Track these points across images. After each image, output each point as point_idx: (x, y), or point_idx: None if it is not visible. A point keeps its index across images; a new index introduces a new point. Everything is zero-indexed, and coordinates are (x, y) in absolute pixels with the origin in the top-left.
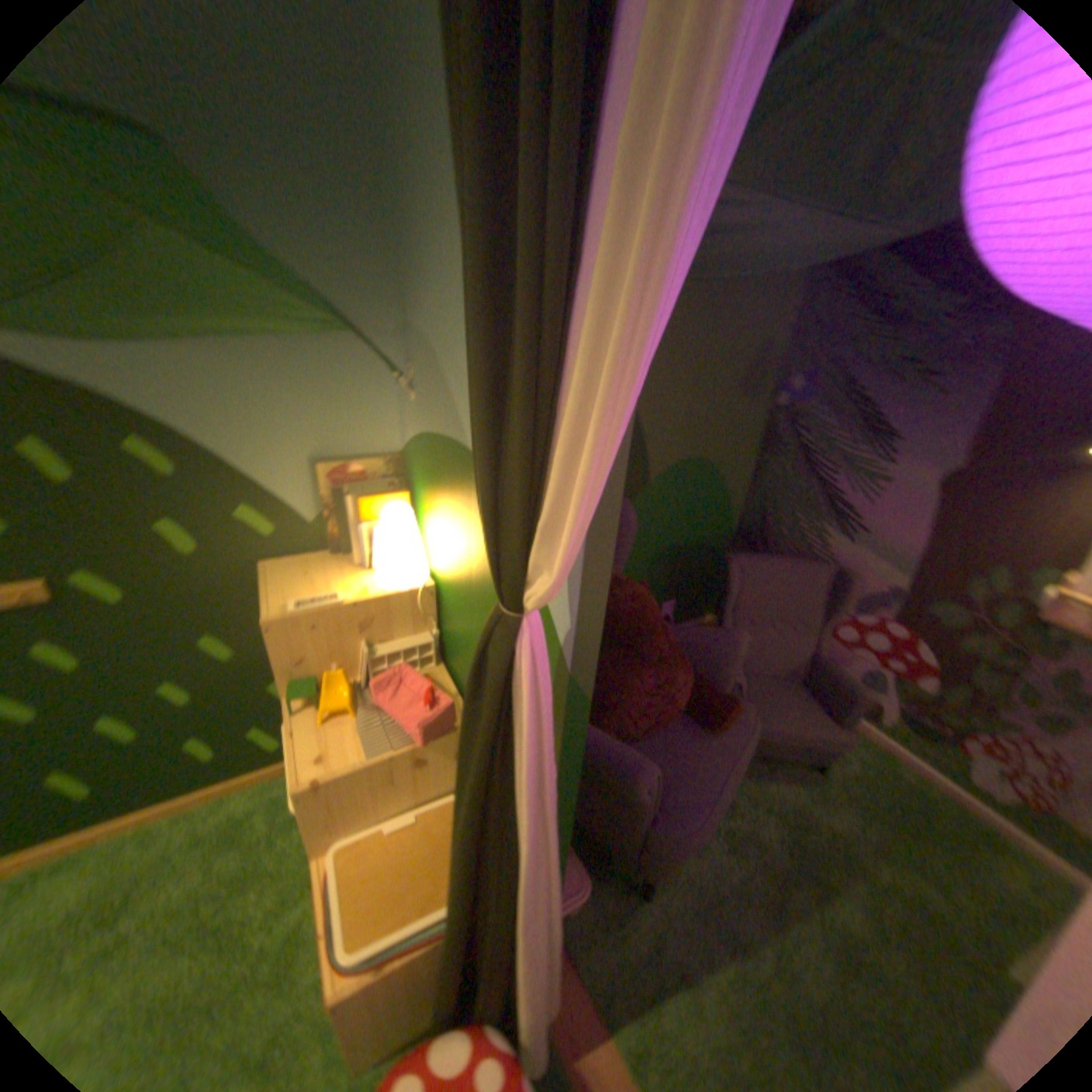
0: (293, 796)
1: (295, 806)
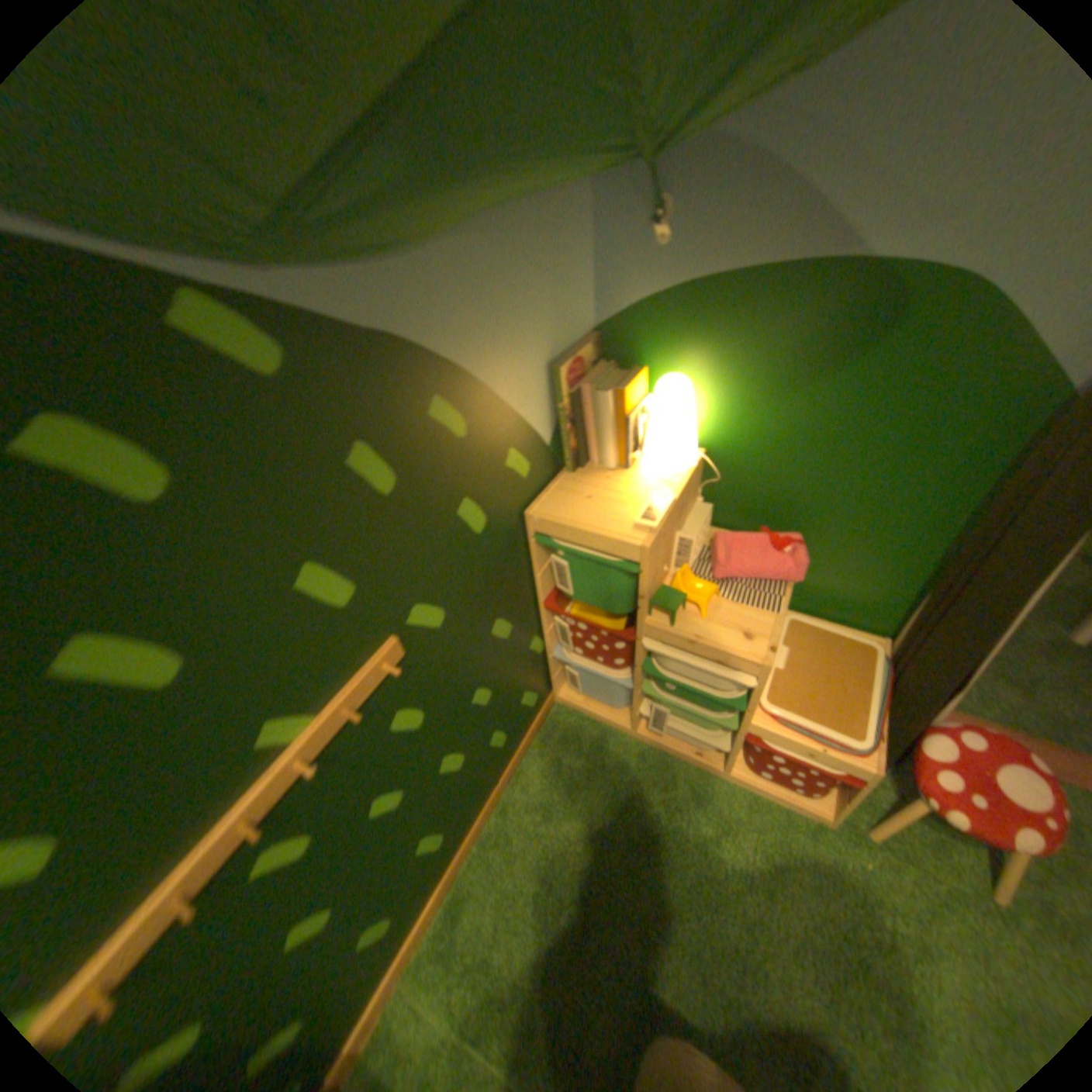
0: (768, 666)
1: (765, 674)
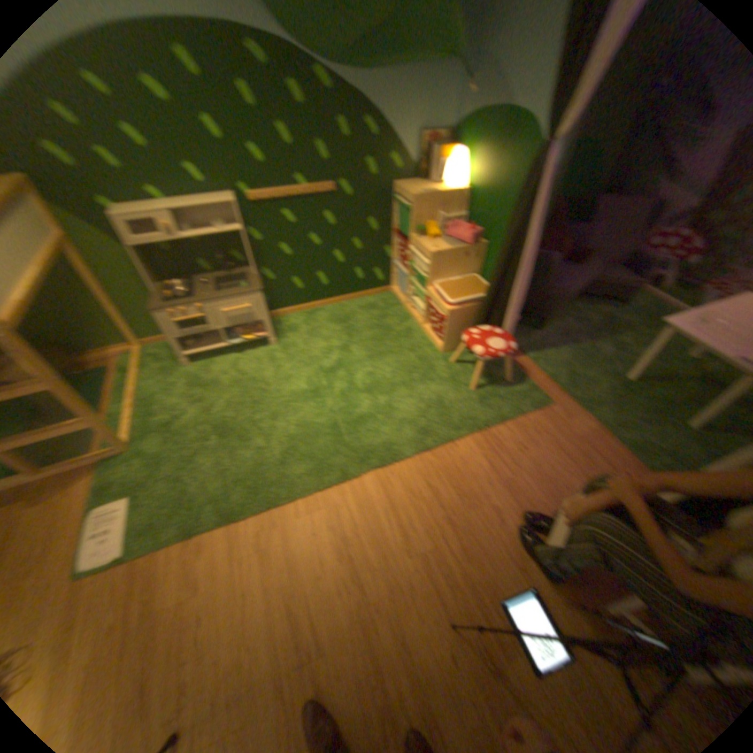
0: (431, 254)
1: (431, 259)
